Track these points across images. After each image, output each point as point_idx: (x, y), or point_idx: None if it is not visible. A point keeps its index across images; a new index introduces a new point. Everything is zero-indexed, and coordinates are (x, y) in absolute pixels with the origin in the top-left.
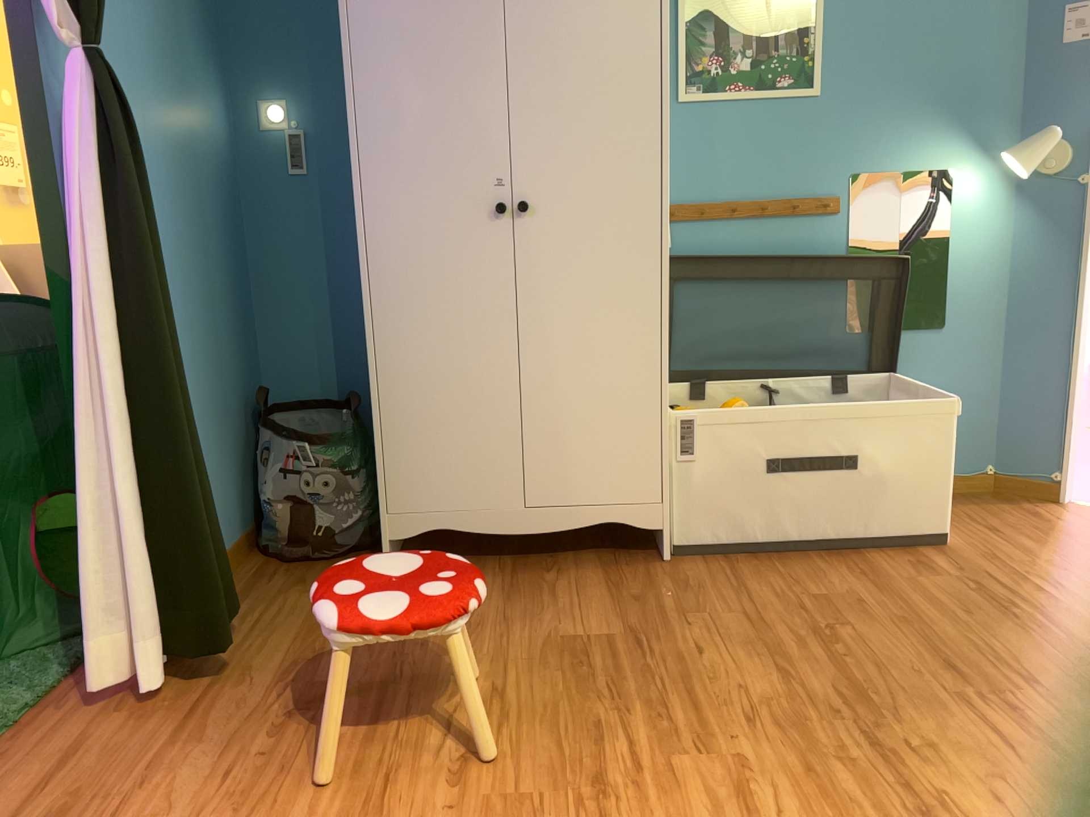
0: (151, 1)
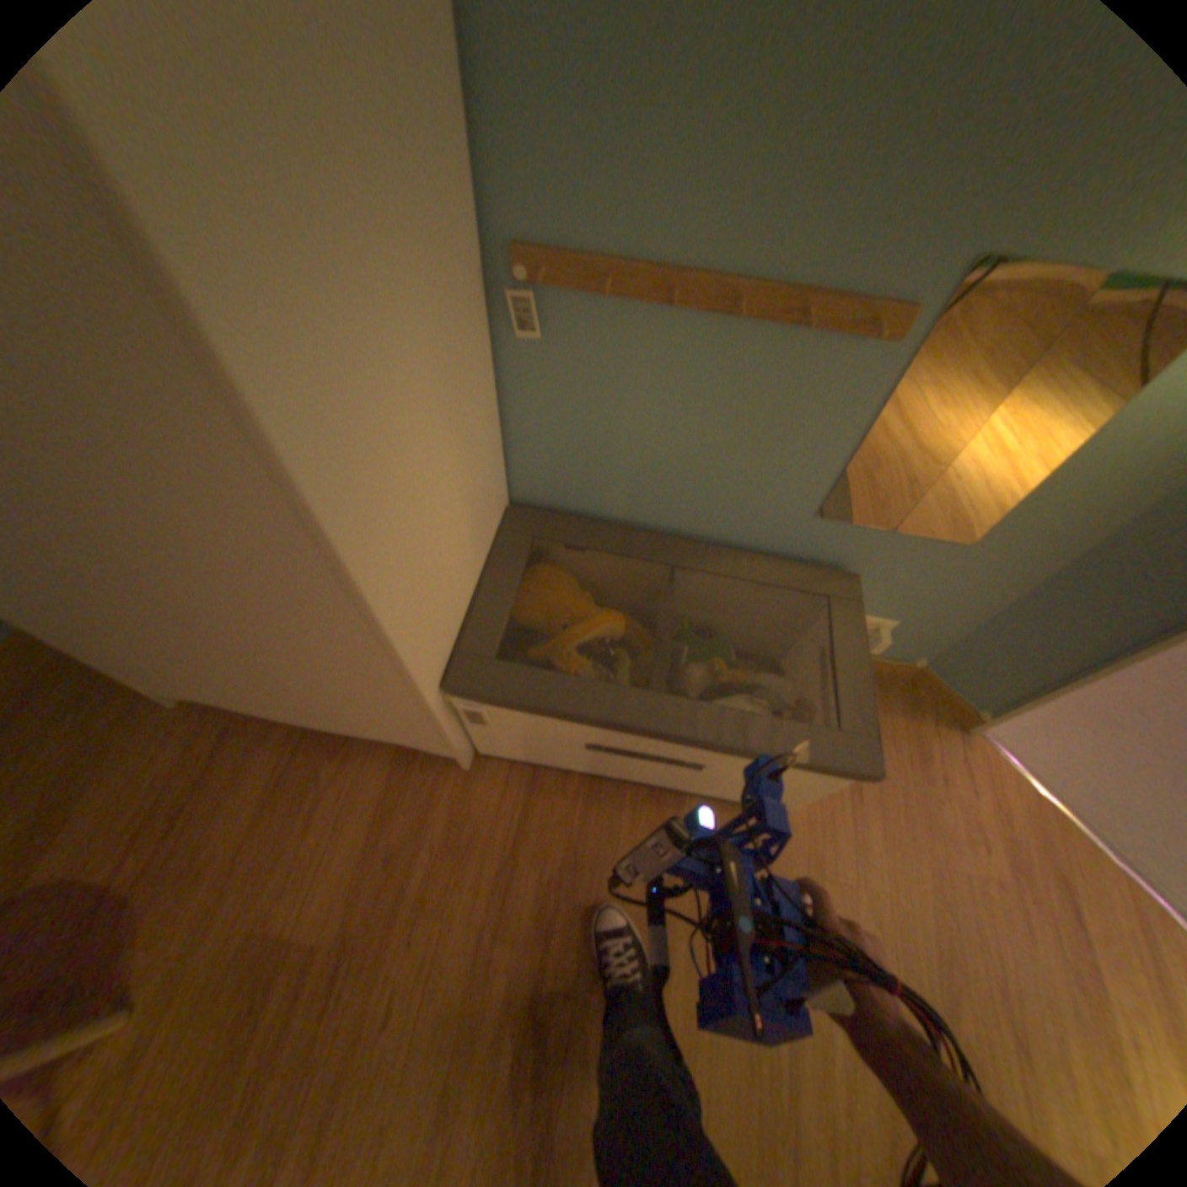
0: None
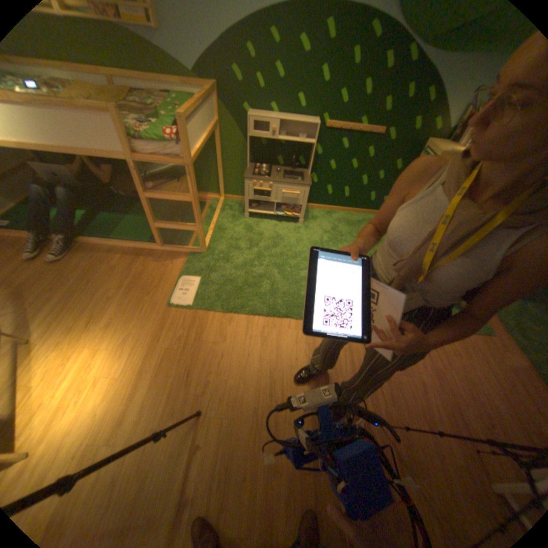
0: None
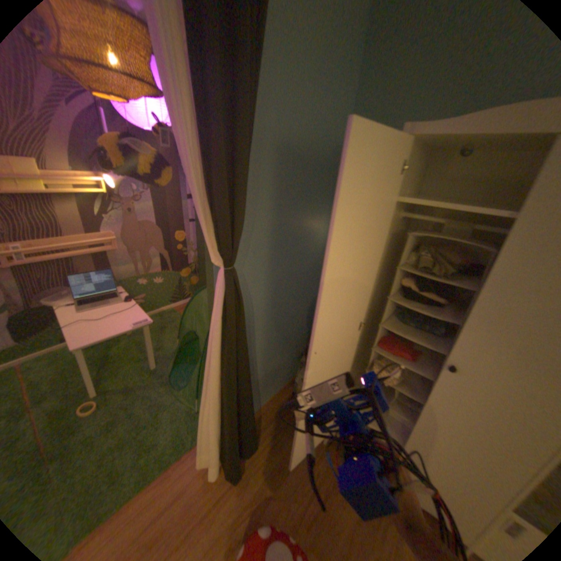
0: (296, 197)
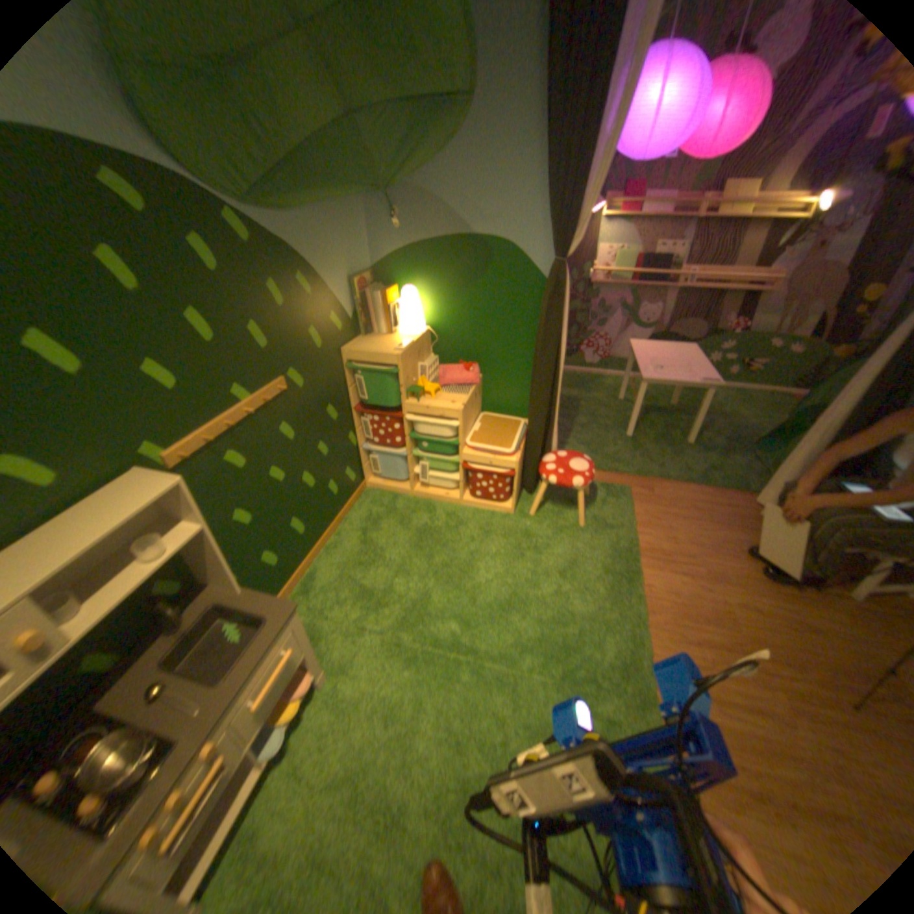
0: None
